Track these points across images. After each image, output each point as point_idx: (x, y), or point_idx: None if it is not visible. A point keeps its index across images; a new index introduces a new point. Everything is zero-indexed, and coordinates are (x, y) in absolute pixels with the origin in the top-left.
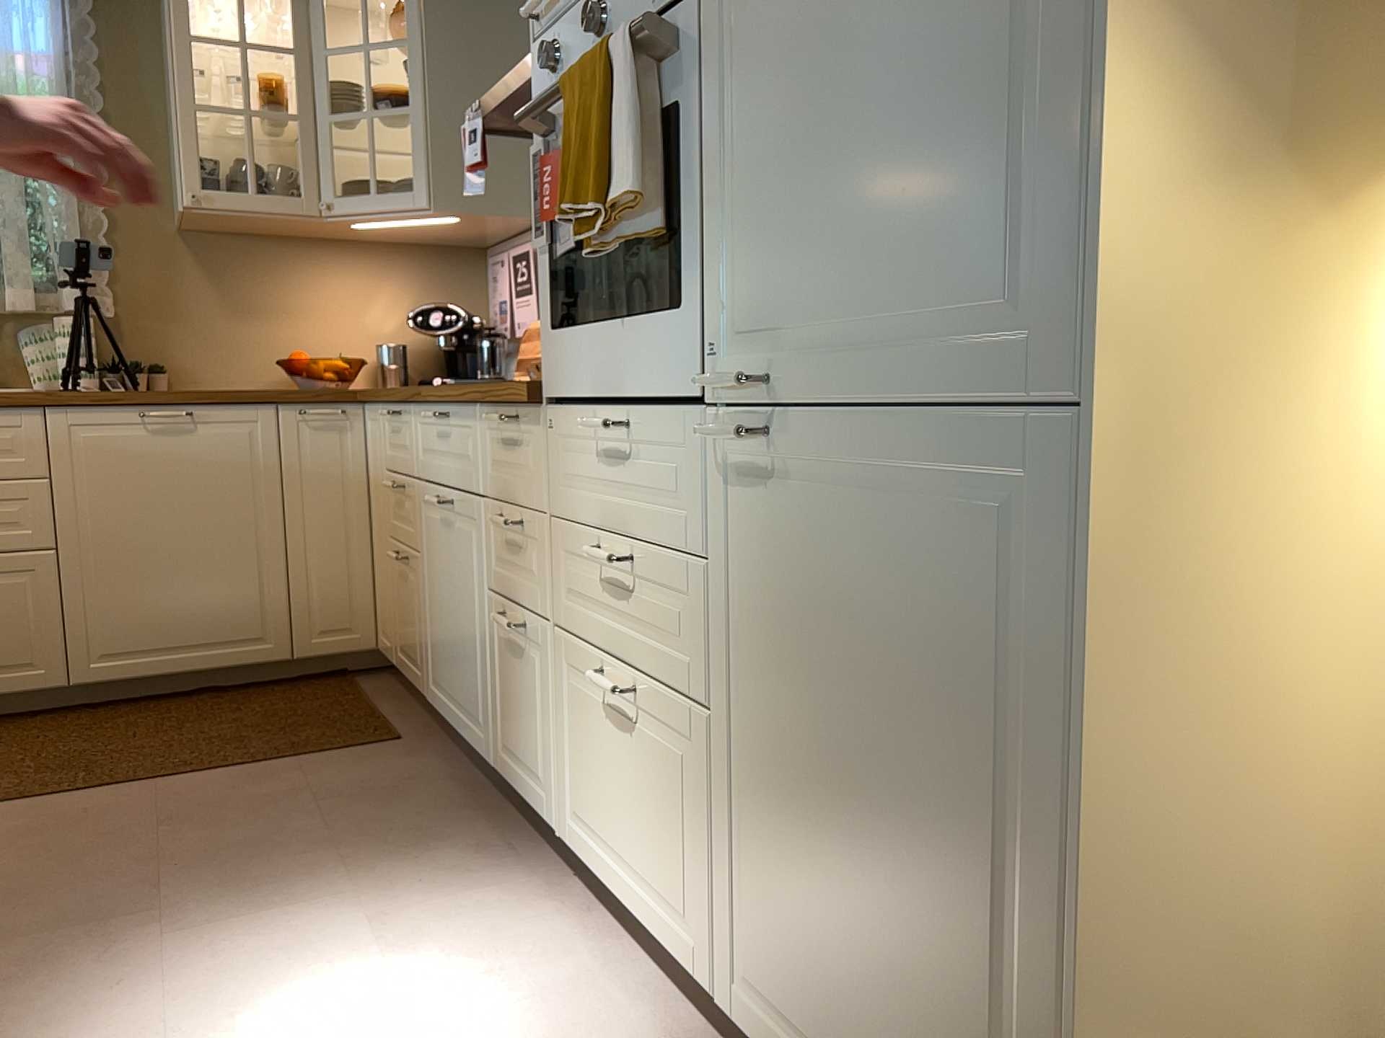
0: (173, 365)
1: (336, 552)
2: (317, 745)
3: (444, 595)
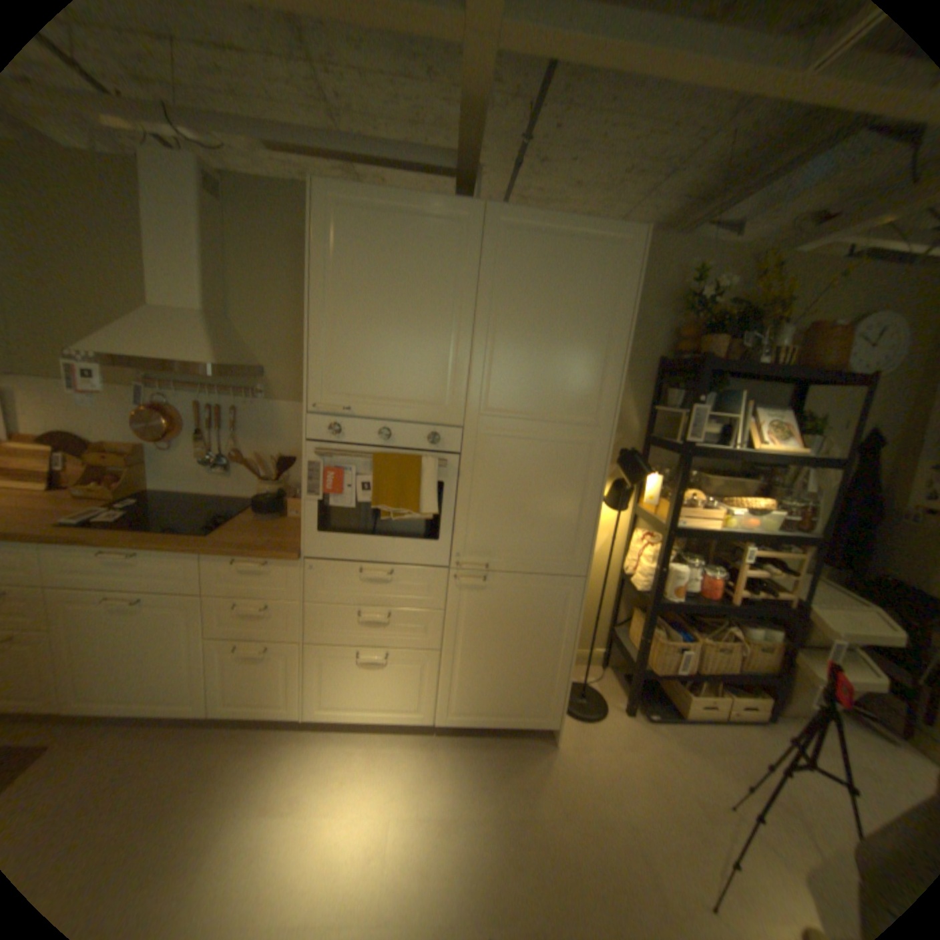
0: None
1: None
2: None
3: (112, 651)
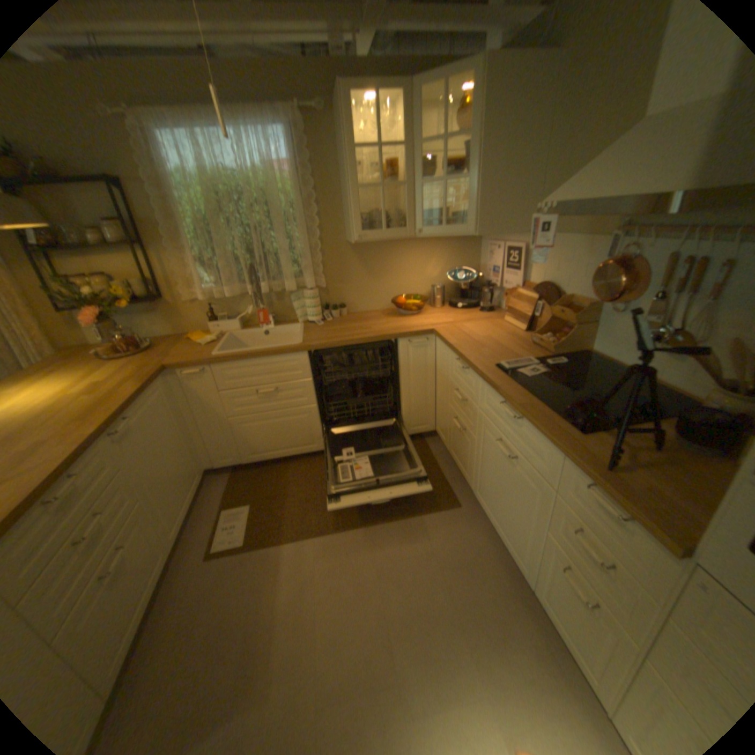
0: (348, 303)
1: (420, 397)
2: (426, 506)
3: (497, 481)
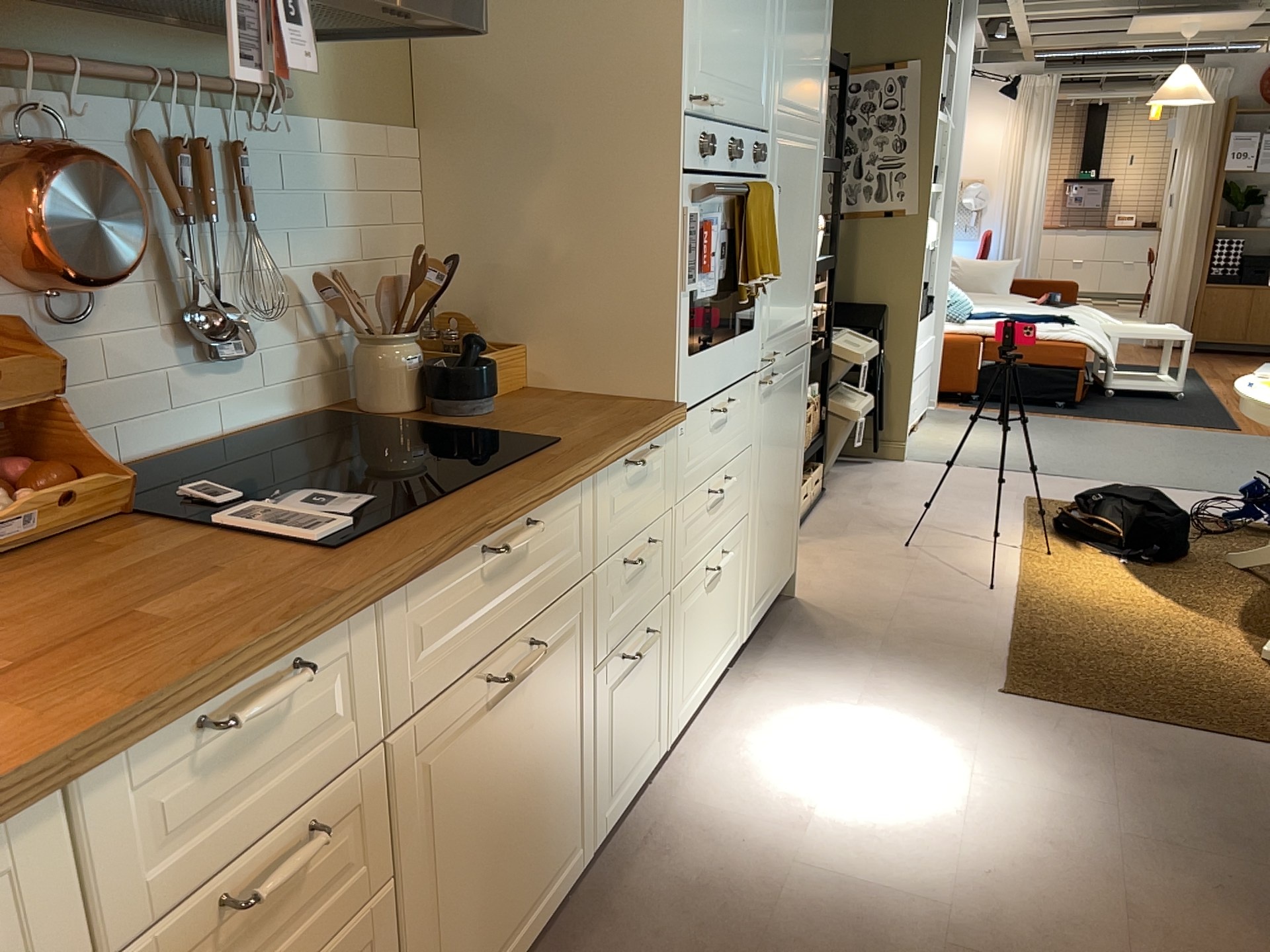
0: None
1: None
2: None
3: (492, 818)
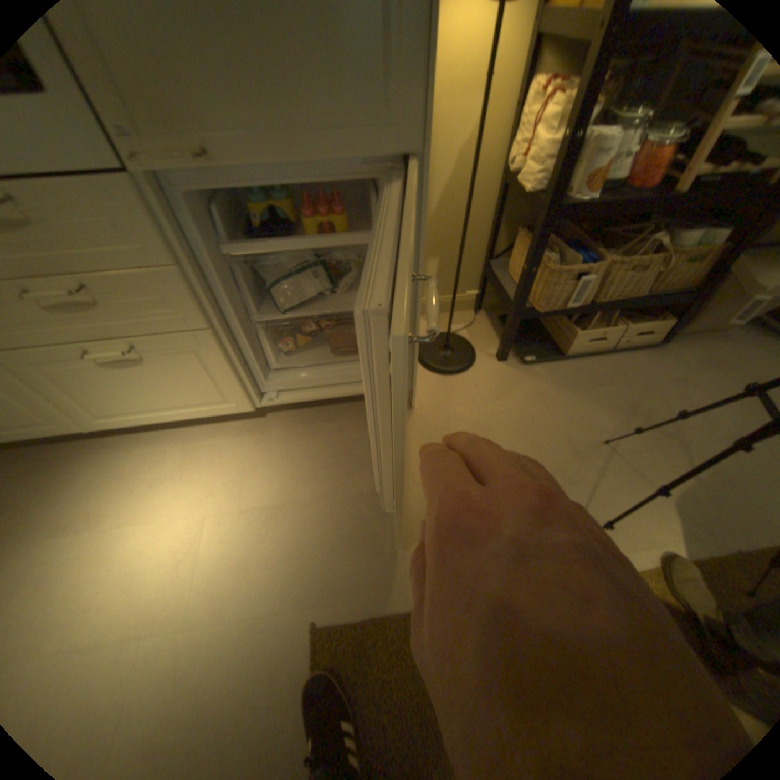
0: None
1: None
2: None
3: None
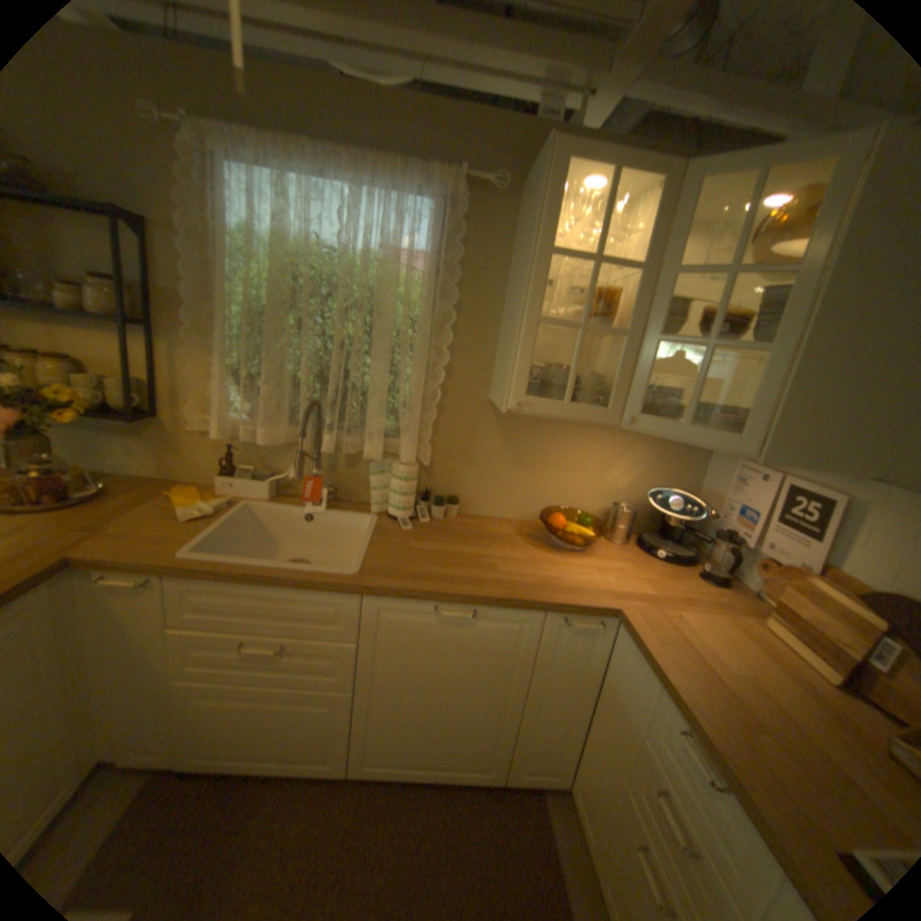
0: (464, 495)
1: (561, 725)
2: None
3: None
